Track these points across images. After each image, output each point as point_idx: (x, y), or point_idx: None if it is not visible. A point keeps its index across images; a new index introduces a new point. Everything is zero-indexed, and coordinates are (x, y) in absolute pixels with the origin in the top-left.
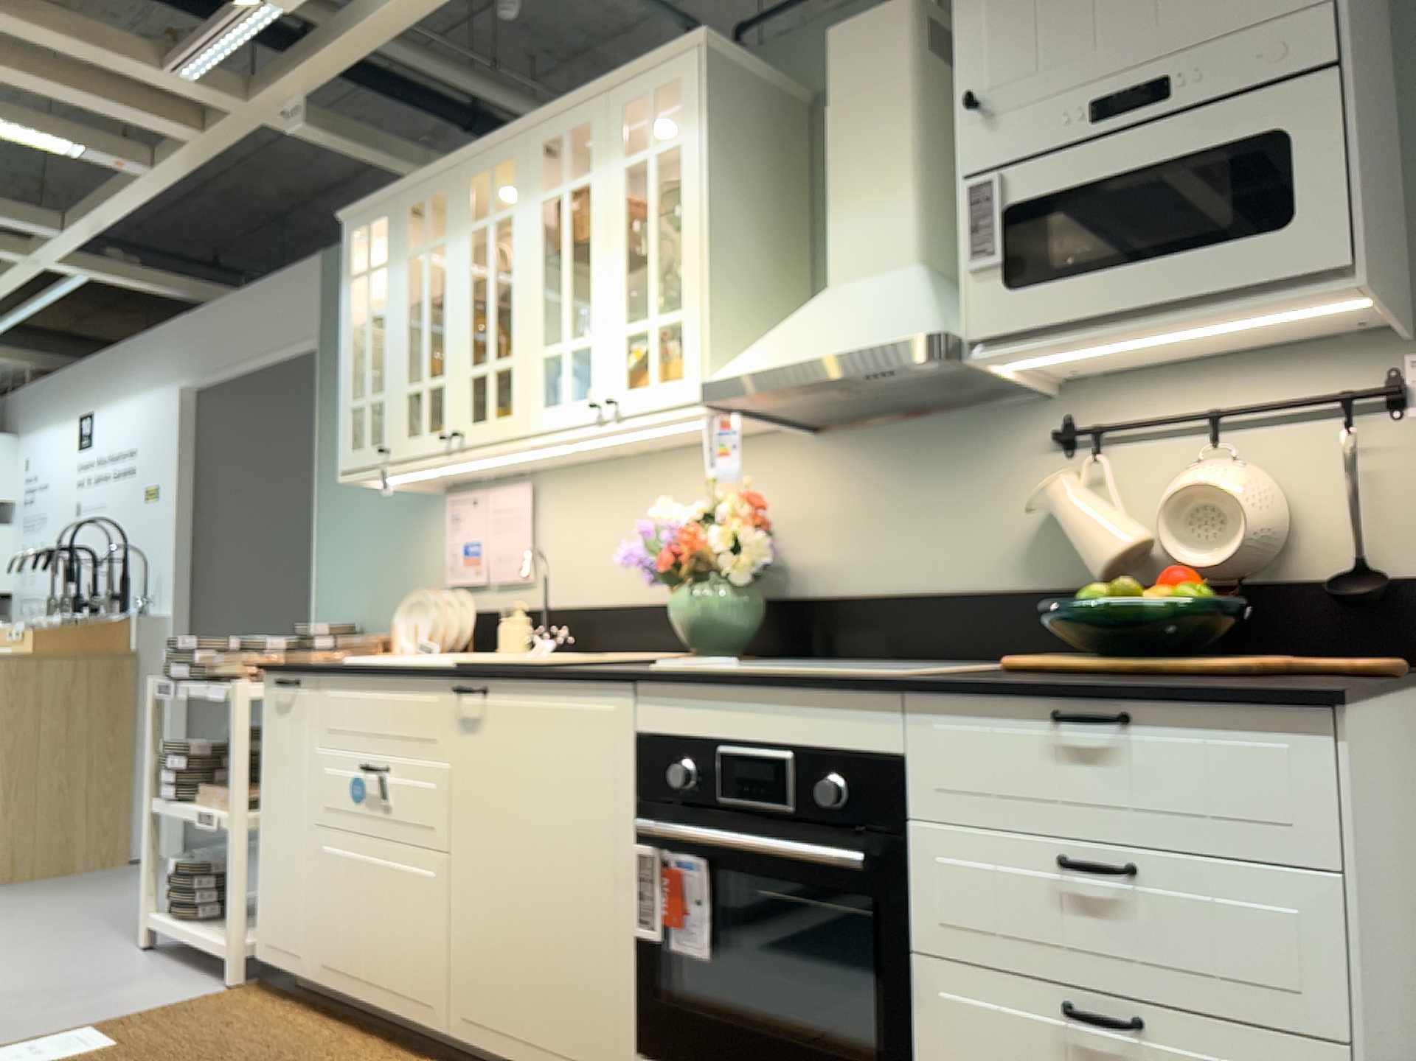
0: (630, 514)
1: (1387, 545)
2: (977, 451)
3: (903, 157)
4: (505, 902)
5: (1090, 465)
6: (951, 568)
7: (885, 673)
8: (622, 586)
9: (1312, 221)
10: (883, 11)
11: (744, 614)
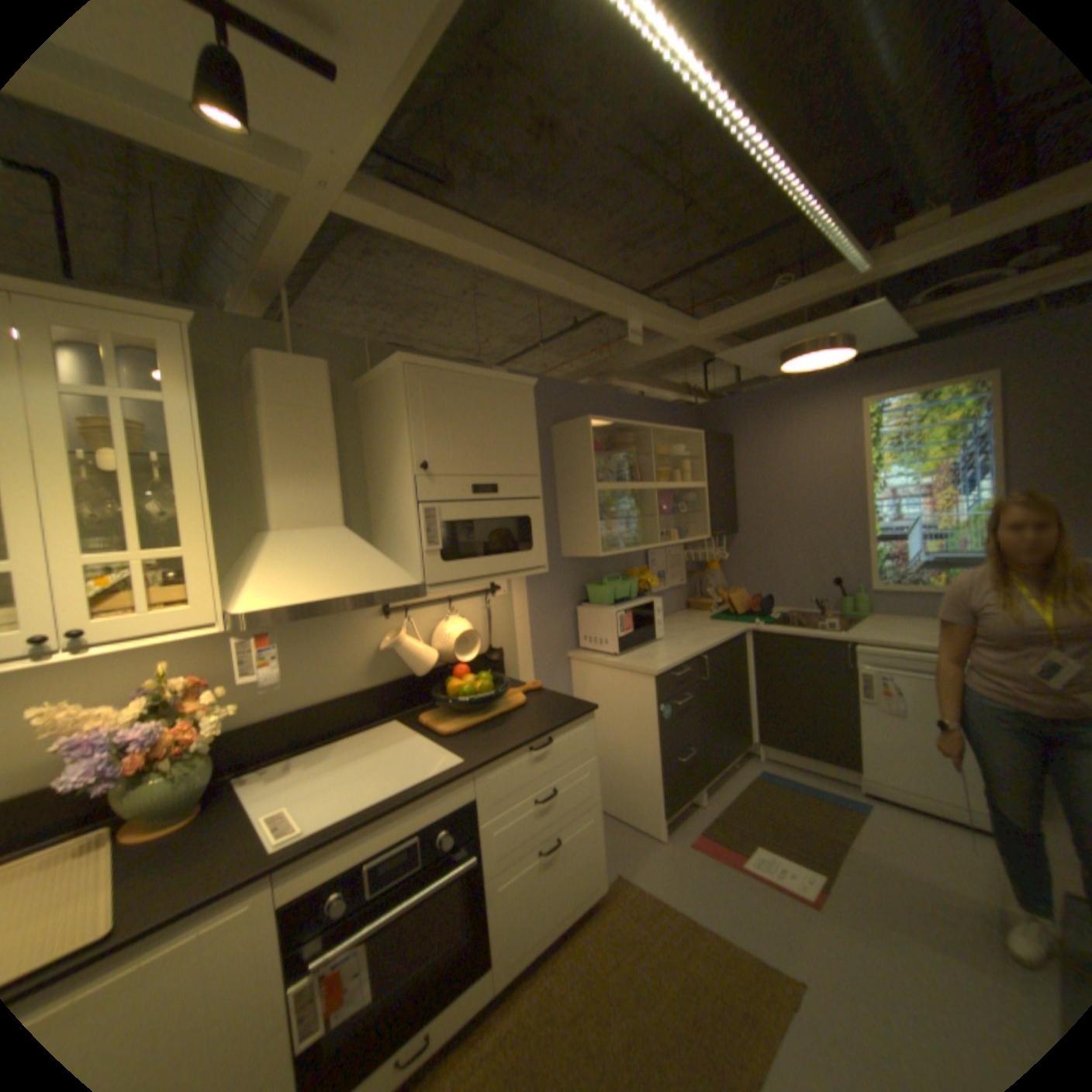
0: None
1: (493, 639)
2: (338, 620)
3: (331, 460)
4: None
5: (407, 624)
6: (326, 687)
7: (446, 766)
8: None
9: (538, 550)
10: (310, 362)
11: (197, 773)
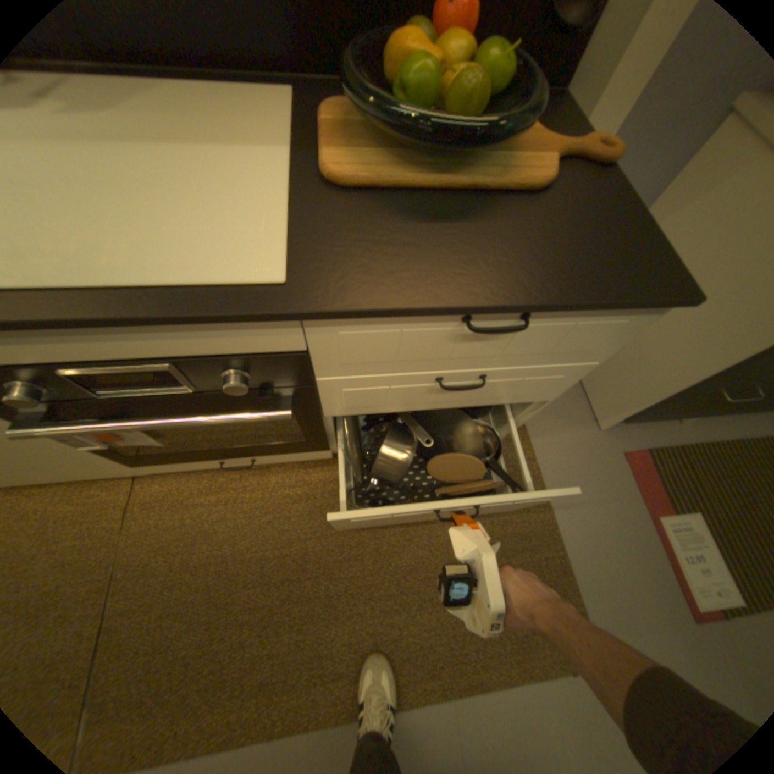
0: None
1: None
2: None
3: None
4: None
5: None
6: None
7: (244, 269)
8: None
9: None
10: None
11: None
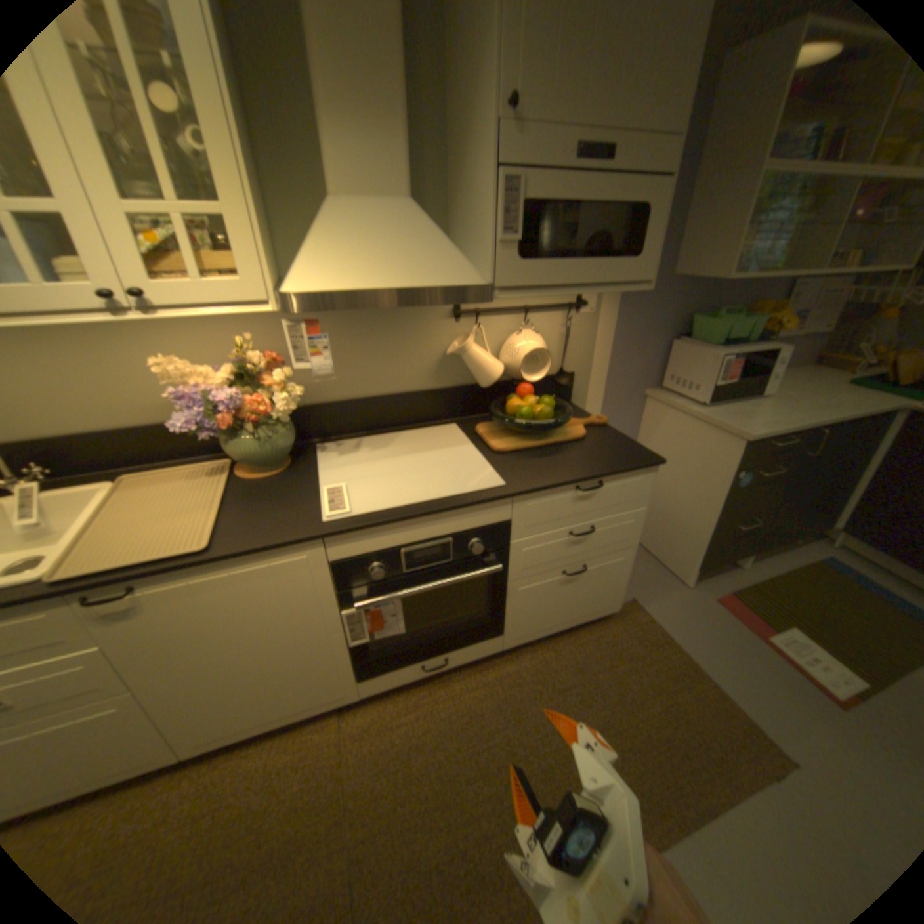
0: (78, 356)
1: (566, 362)
2: (407, 317)
3: (396, 93)
4: (221, 682)
5: (476, 331)
6: (395, 382)
7: (487, 484)
8: (94, 416)
9: (647, 257)
10: None
11: (285, 436)
